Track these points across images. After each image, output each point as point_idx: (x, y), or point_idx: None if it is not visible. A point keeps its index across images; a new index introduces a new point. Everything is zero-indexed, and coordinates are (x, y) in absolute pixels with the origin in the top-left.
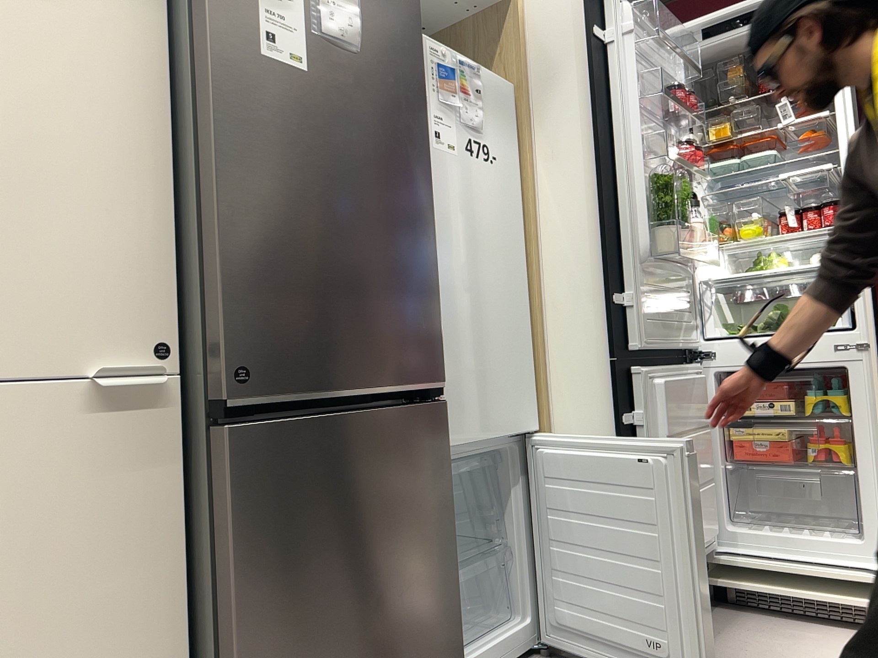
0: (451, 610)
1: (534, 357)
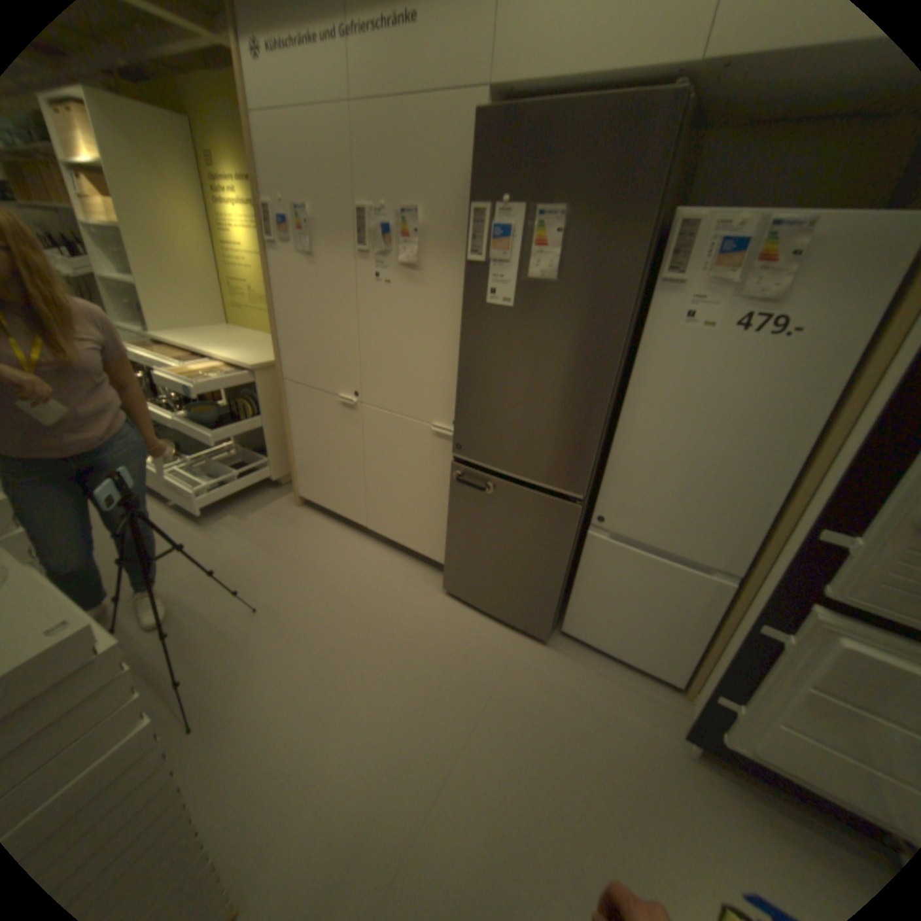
0: (552, 591)
1: (778, 526)
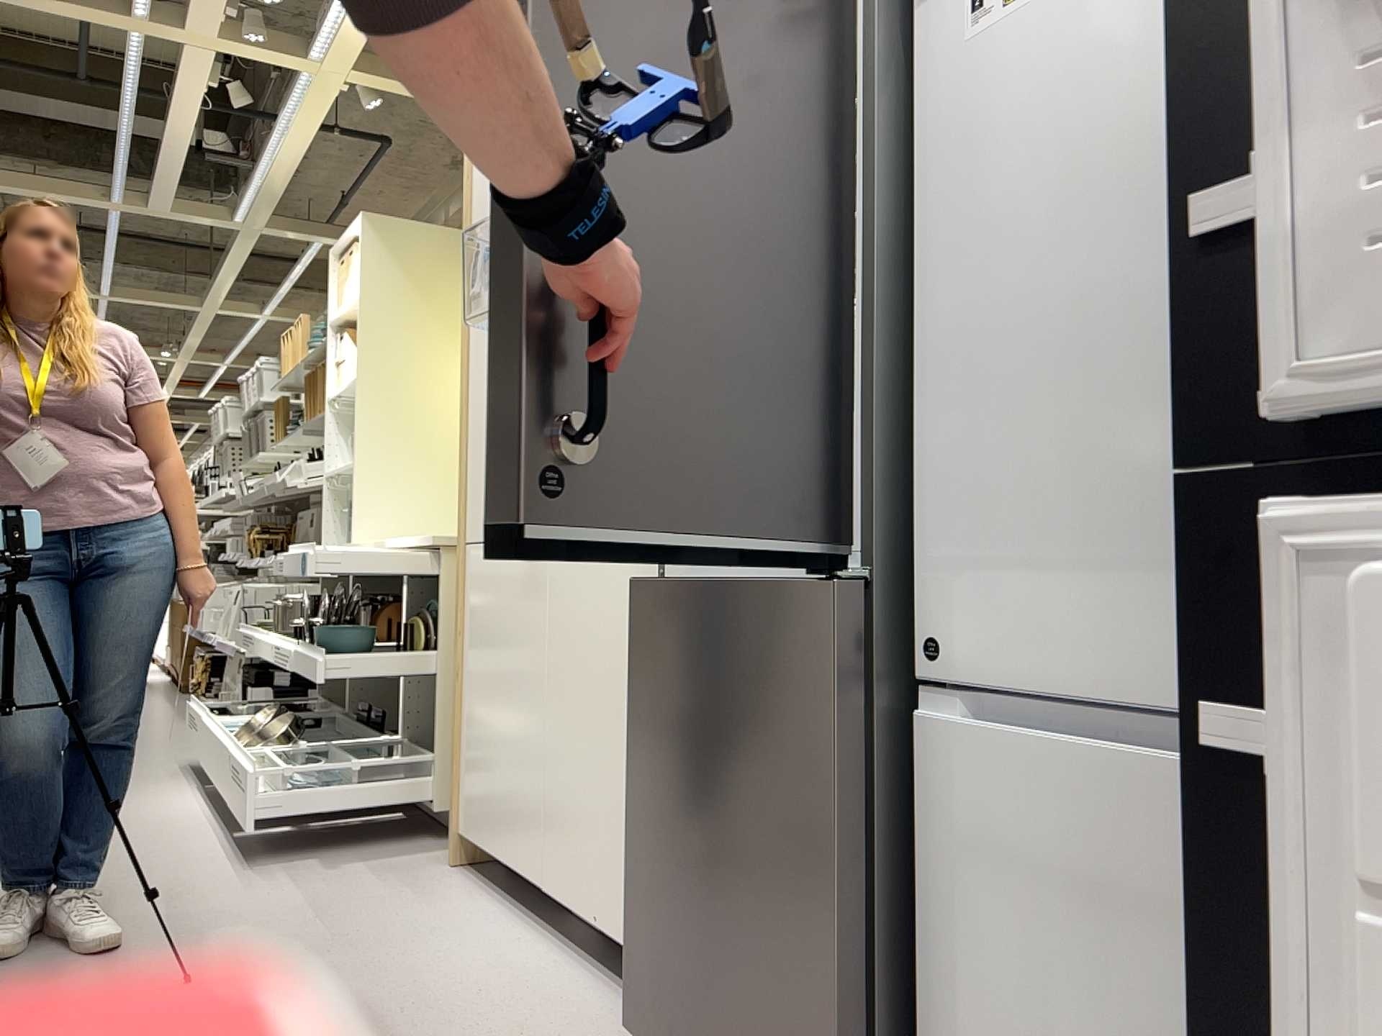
0: (828, 959)
1: None
